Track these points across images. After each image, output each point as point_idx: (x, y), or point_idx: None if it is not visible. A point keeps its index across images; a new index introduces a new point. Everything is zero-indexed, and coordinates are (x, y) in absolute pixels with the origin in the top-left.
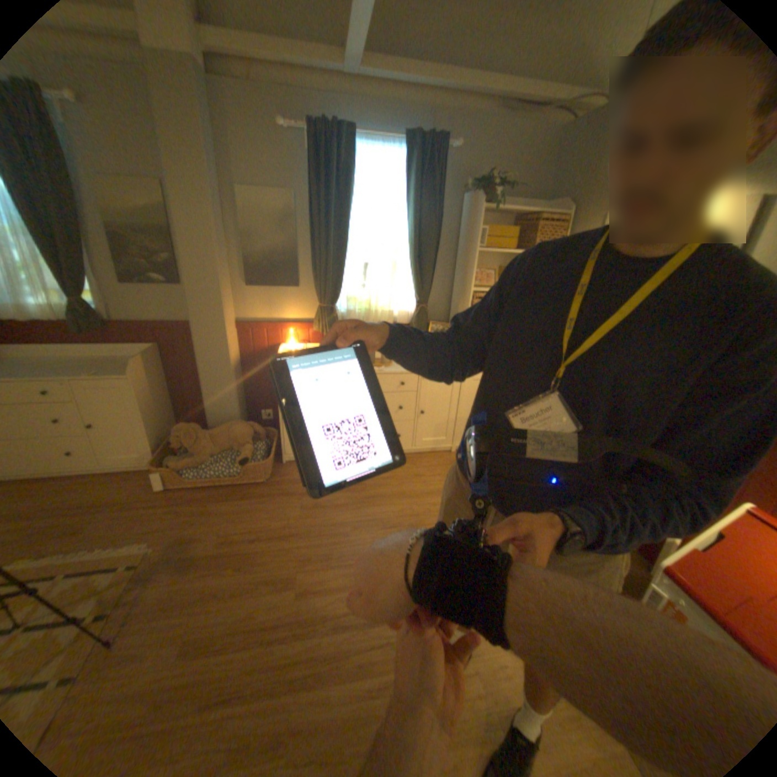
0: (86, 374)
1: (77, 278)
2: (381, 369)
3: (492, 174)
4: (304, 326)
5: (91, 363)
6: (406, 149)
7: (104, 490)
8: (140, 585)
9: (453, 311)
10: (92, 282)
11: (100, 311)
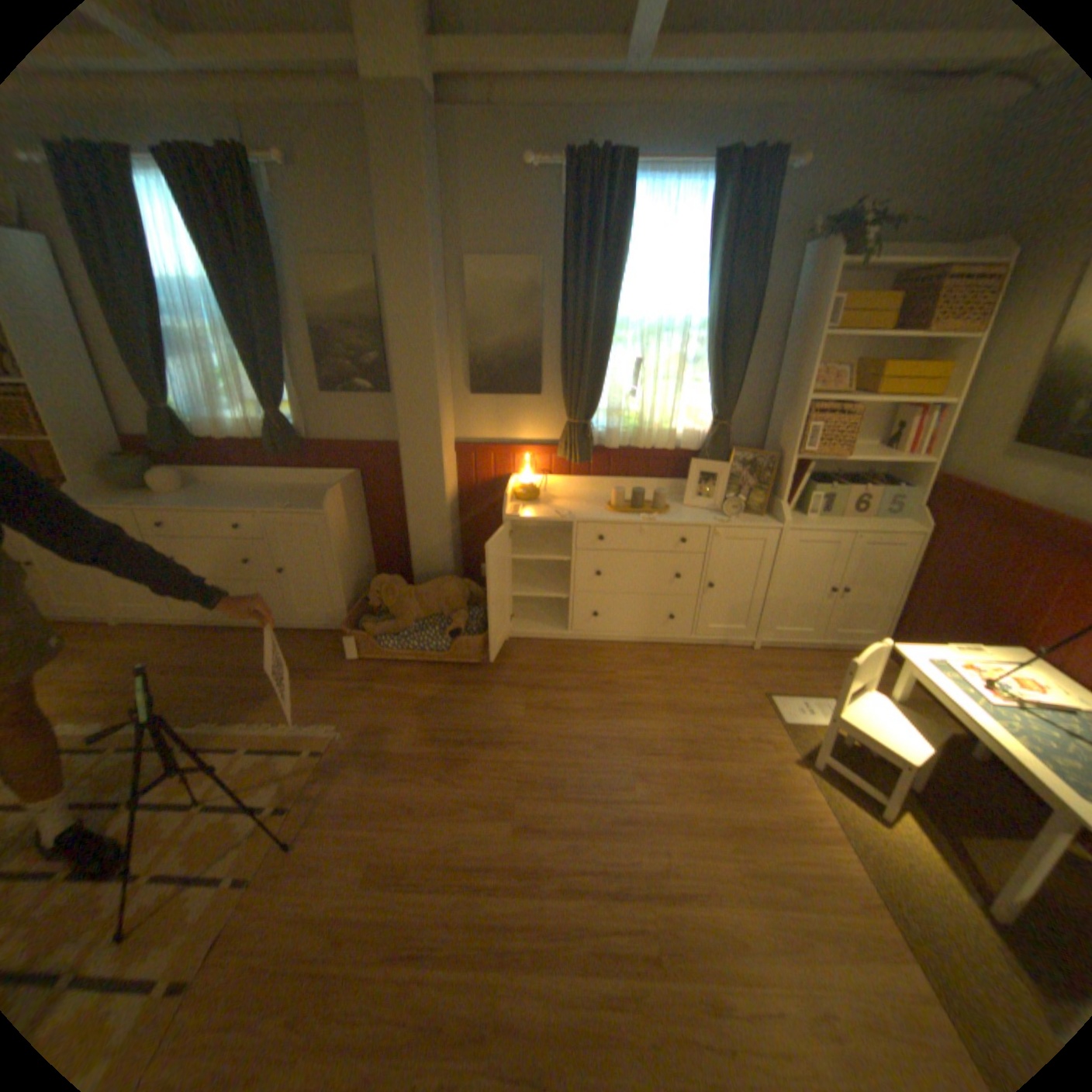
0: (279, 506)
1: (276, 386)
2: (652, 518)
3: (861, 206)
4: (544, 451)
5: (286, 493)
6: (715, 179)
7: (293, 651)
8: (324, 779)
9: (773, 432)
10: (291, 391)
11: (299, 428)
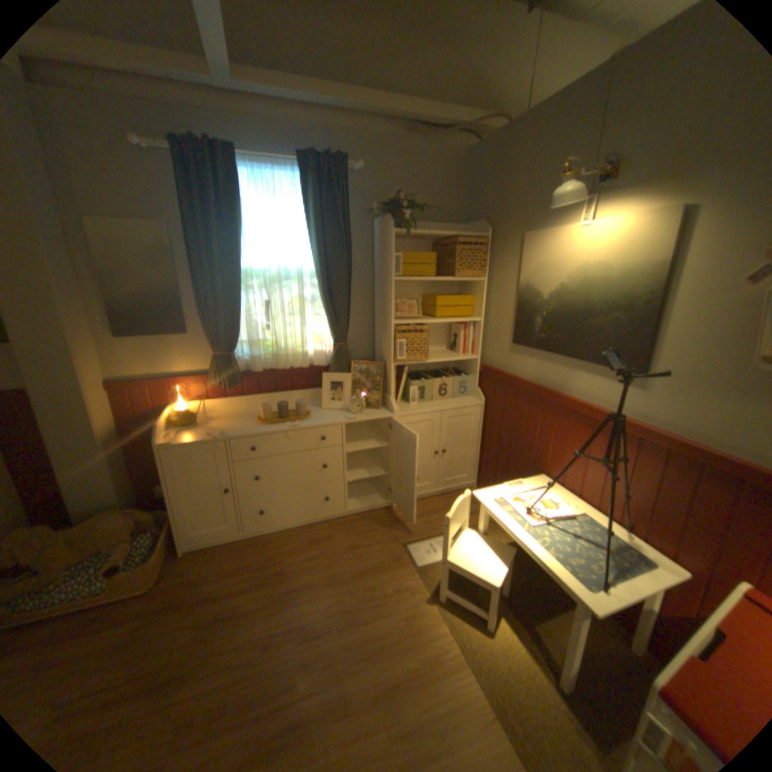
0: None
1: None
2: (295, 425)
3: (401, 197)
4: (198, 380)
5: None
6: (301, 172)
7: None
8: None
9: (378, 347)
10: None
11: None
